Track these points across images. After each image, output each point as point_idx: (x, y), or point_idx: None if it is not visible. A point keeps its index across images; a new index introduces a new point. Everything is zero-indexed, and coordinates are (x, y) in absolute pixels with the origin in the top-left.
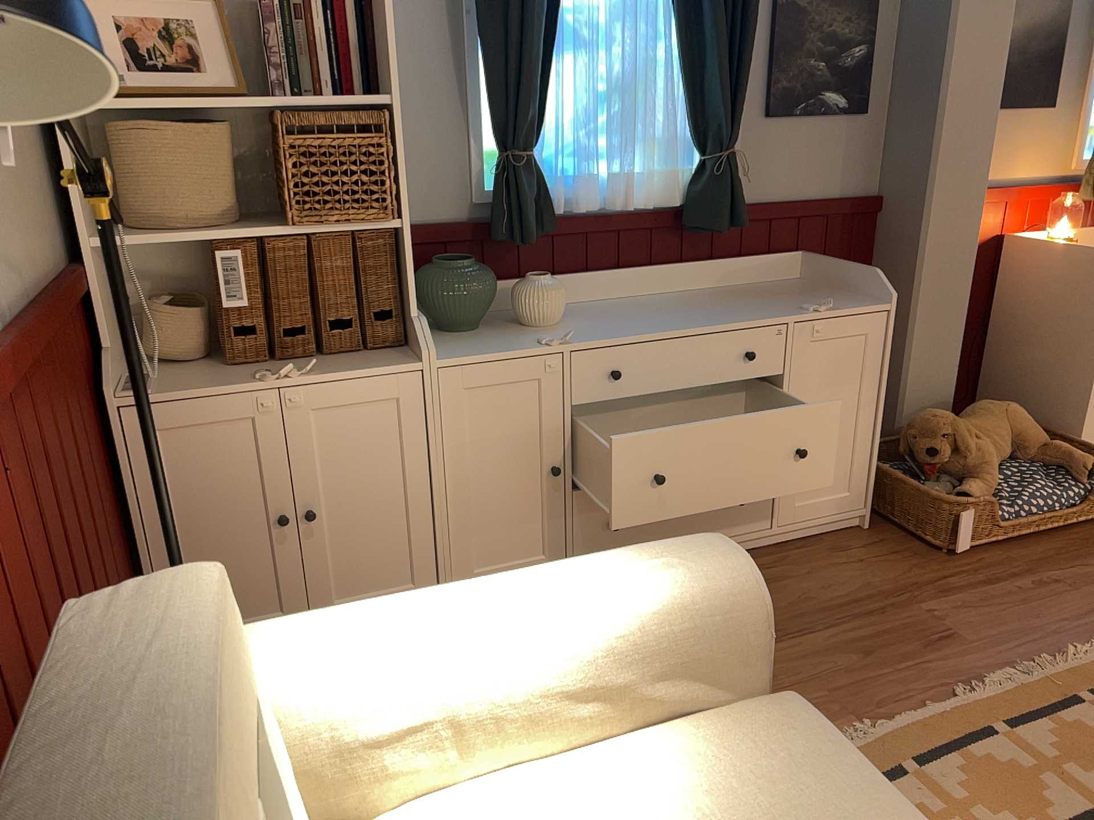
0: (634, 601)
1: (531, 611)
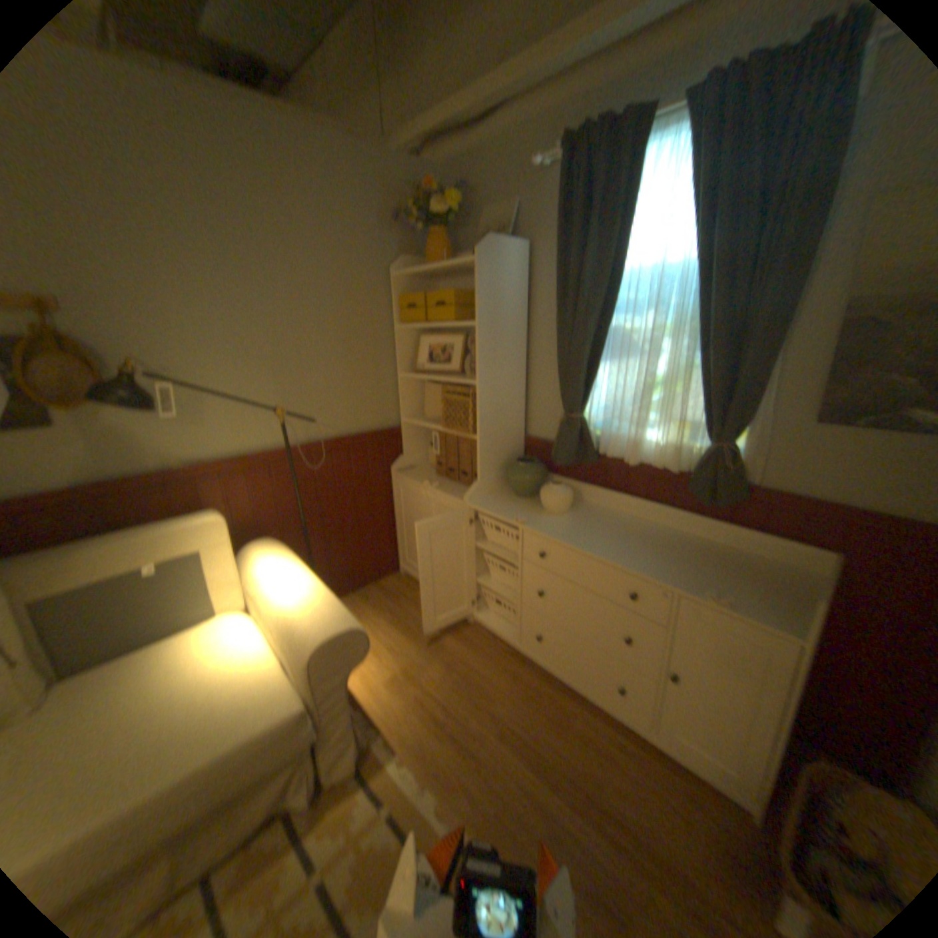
0: (293, 617)
1: (284, 594)
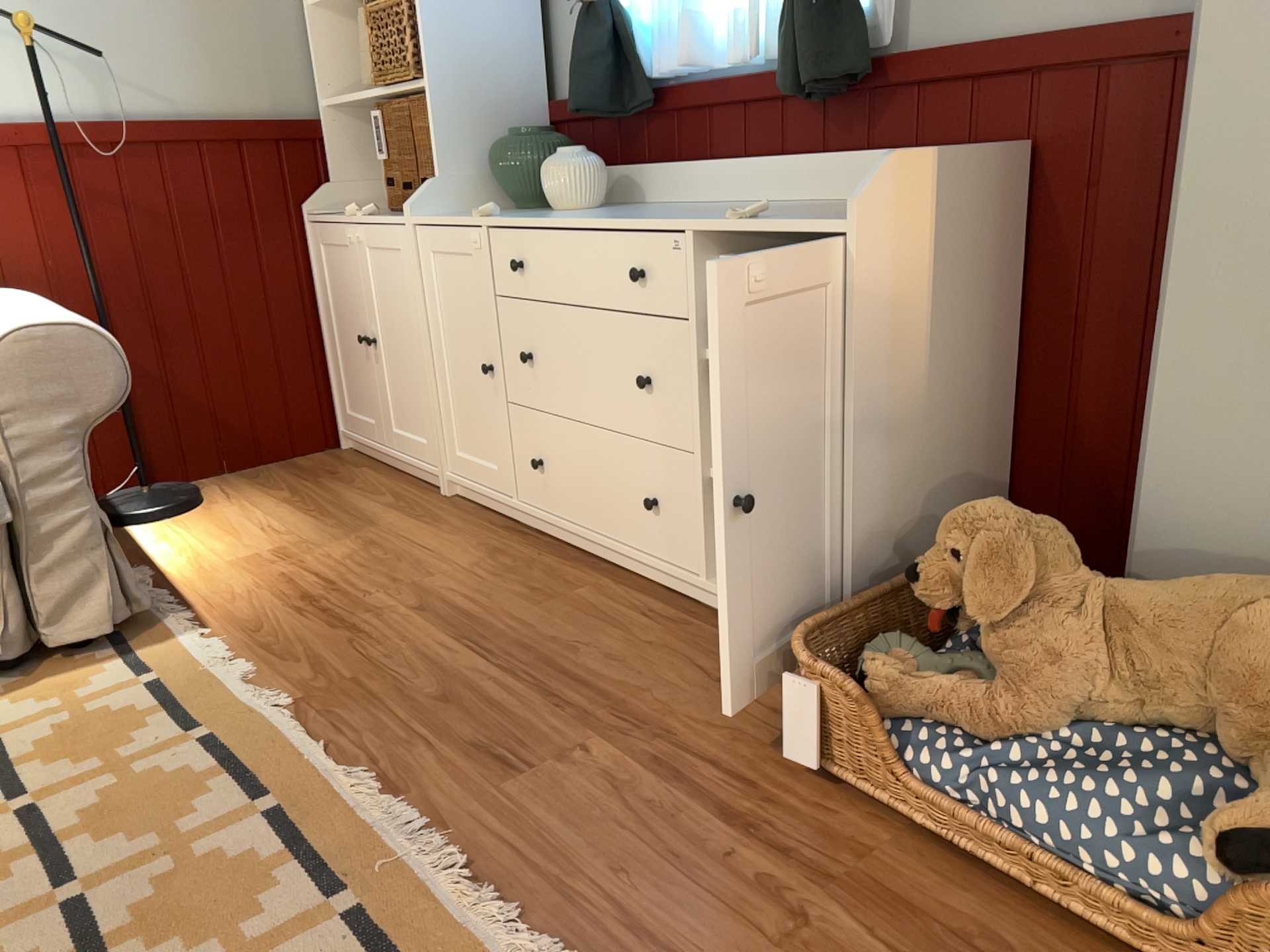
0: None
1: None
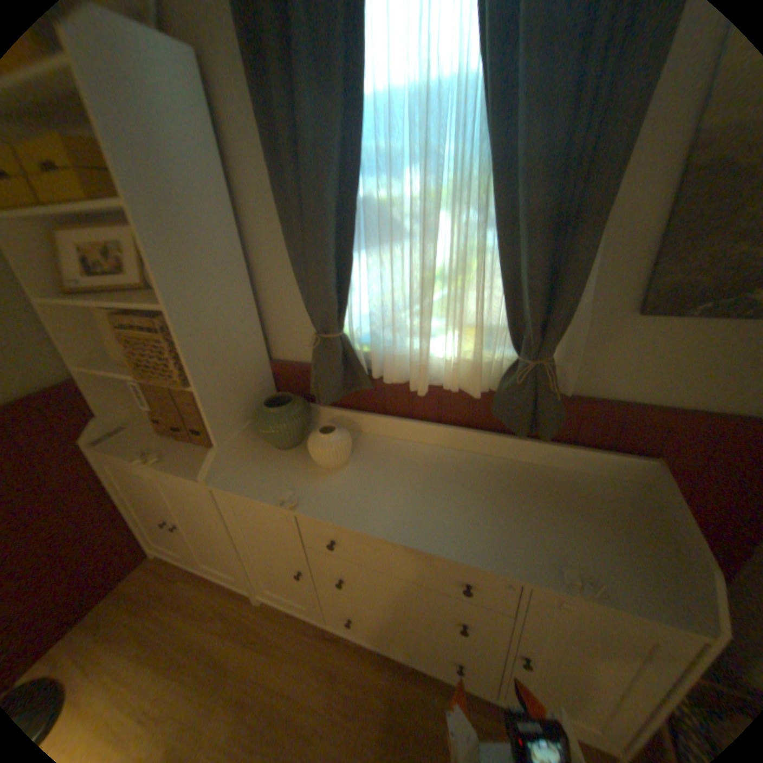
0: None
1: None
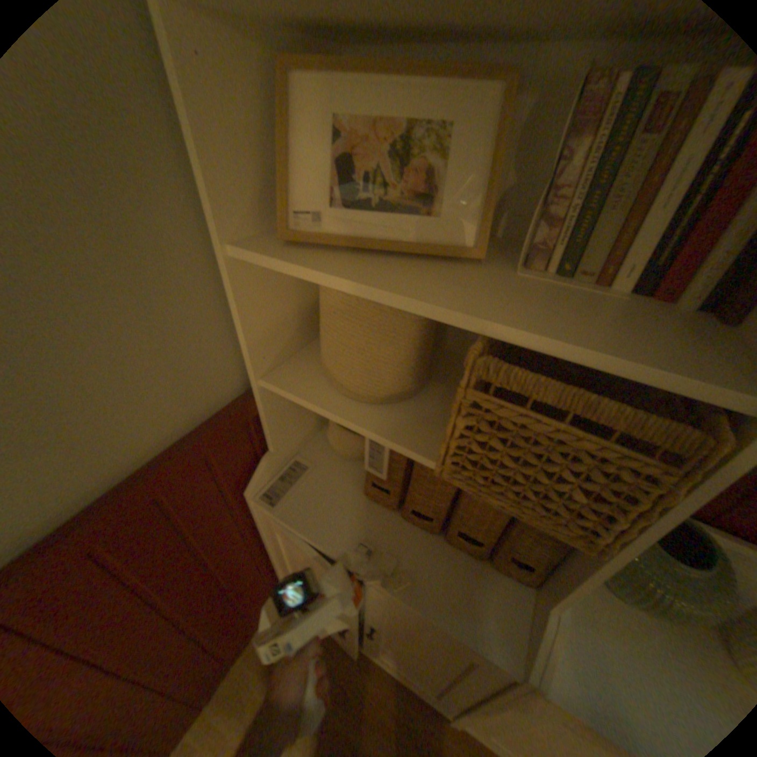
0: None
1: None
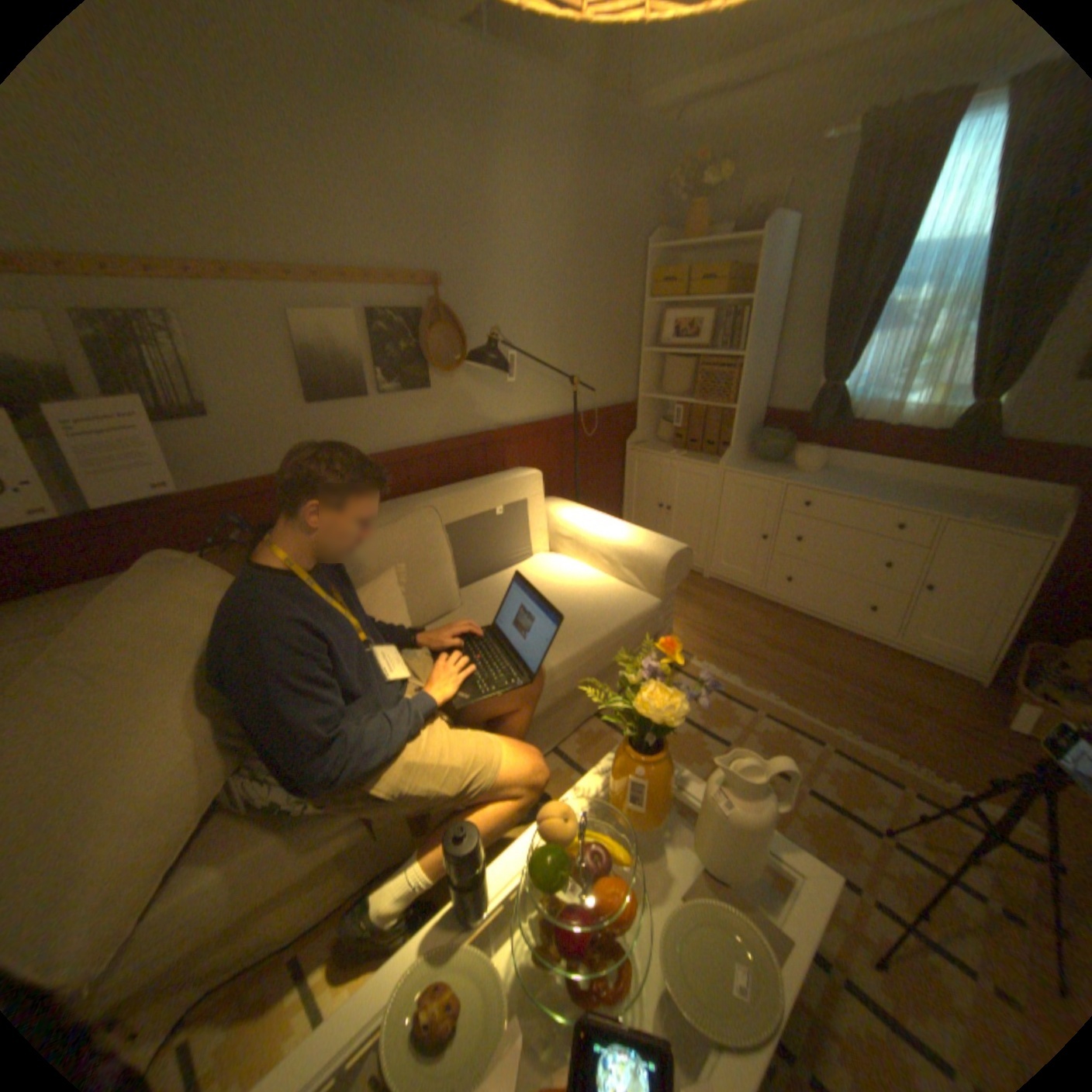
0: (633, 542)
1: (610, 529)
